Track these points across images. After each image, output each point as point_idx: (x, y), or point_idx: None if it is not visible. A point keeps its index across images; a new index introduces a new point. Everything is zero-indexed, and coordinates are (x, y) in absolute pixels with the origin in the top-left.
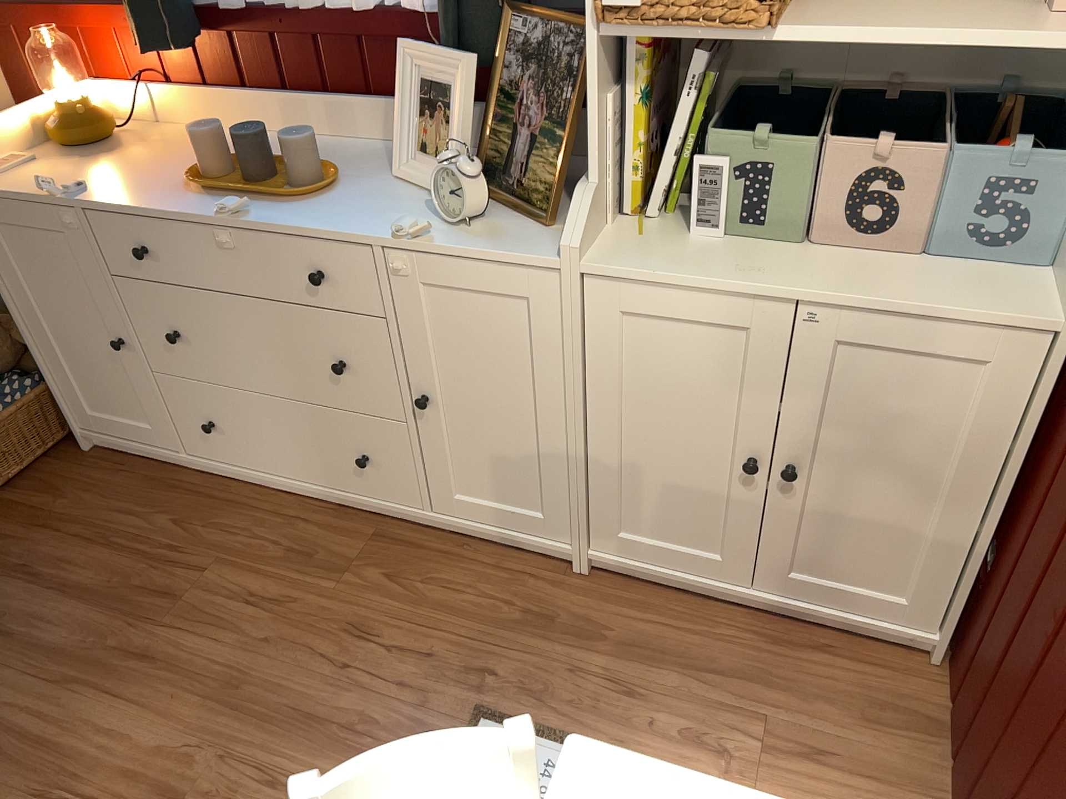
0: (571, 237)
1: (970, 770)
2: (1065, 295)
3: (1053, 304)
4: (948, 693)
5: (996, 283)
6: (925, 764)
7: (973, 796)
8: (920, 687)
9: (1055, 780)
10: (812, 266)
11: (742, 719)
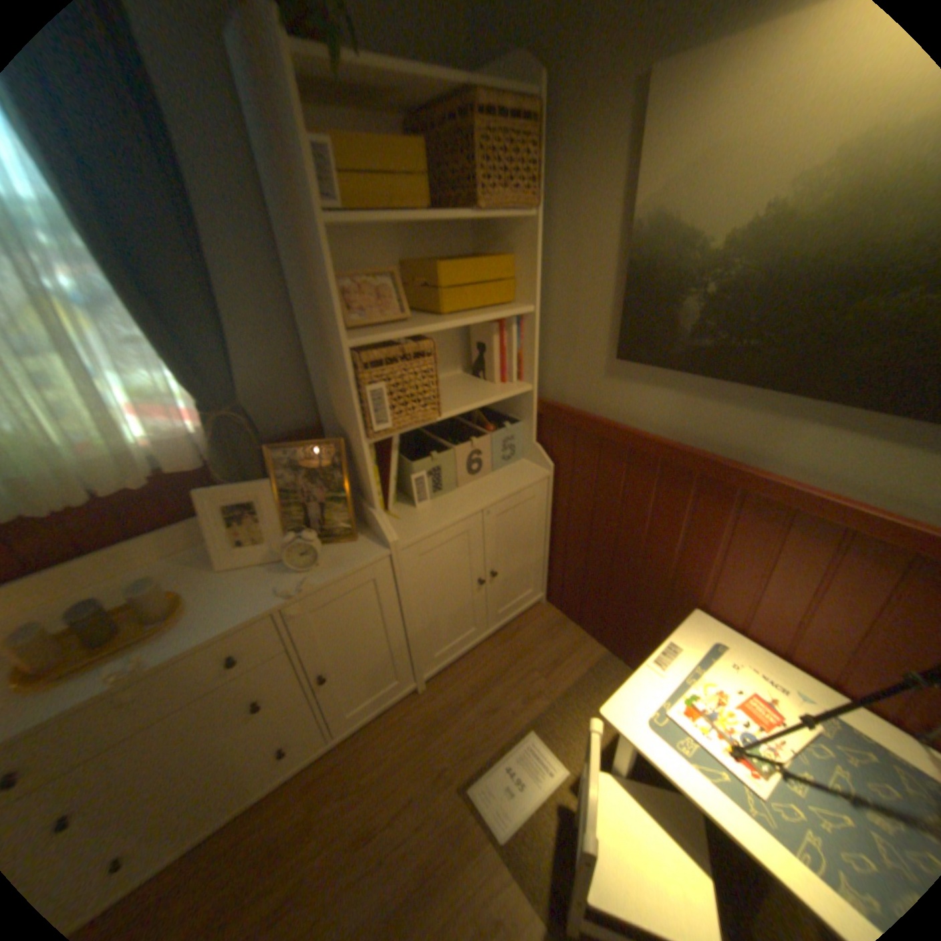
0: (390, 539)
1: (592, 624)
2: (540, 466)
3: (540, 470)
4: (556, 610)
5: (519, 472)
6: (575, 636)
7: (600, 630)
8: (549, 616)
9: (644, 598)
10: (472, 496)
11: (529, 679)
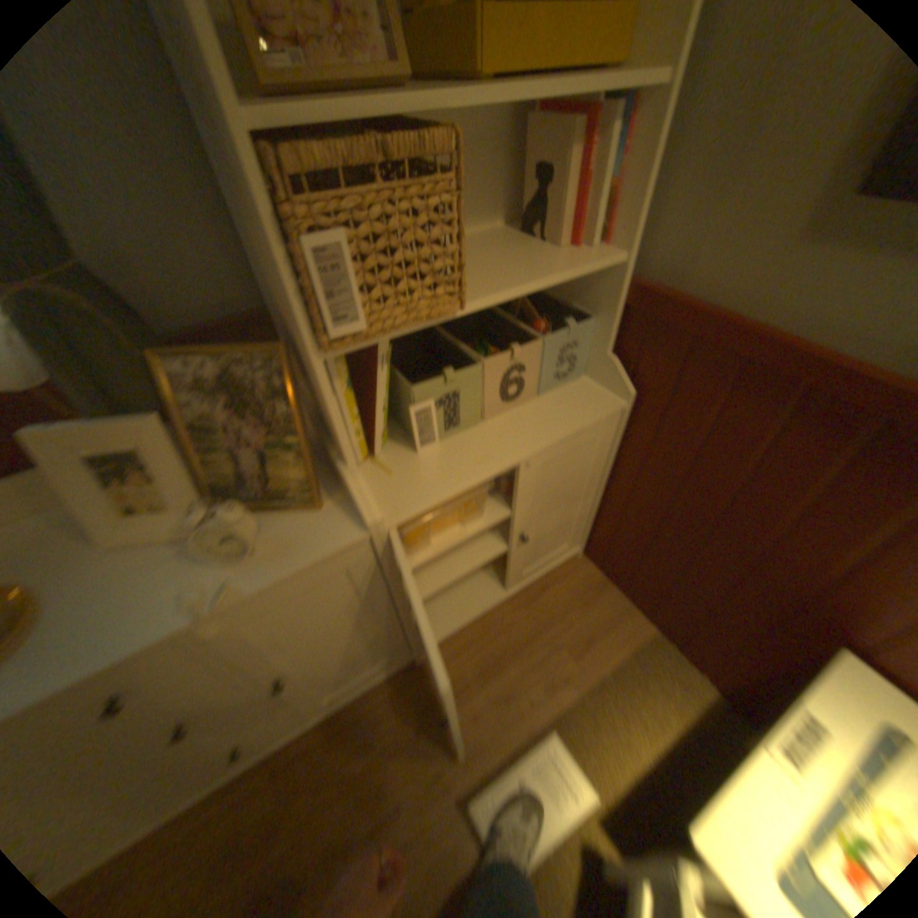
0: (369, 514)
1: (644, 597)
2: (612, 390)
3: (612, 397)
4: (594, 566)
5: (579, 397)
6: (617, 605)
7: (654, 607)
8: (585, 573)
9: (743, 600)
10: (504, 437)
11: (555, 657)
